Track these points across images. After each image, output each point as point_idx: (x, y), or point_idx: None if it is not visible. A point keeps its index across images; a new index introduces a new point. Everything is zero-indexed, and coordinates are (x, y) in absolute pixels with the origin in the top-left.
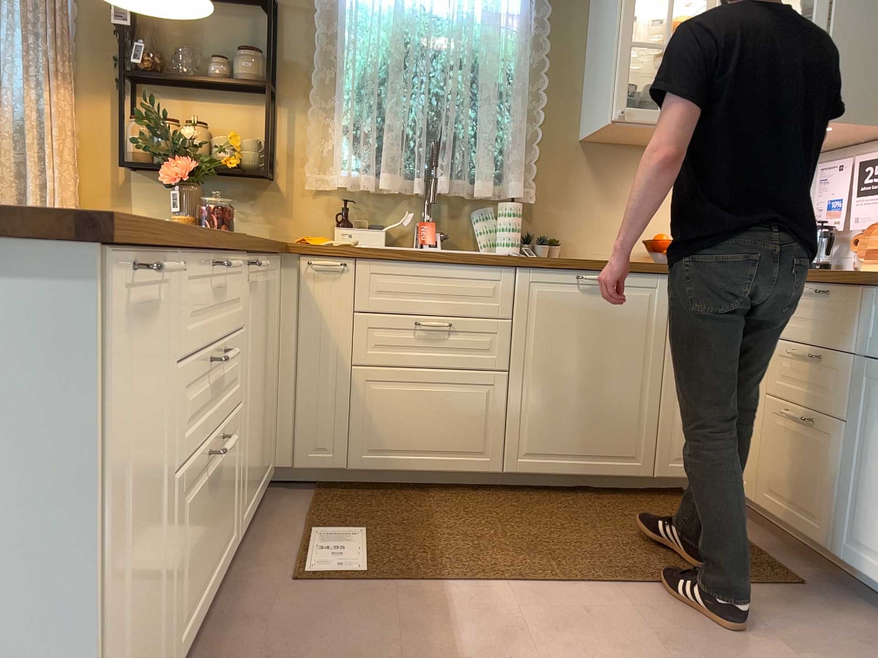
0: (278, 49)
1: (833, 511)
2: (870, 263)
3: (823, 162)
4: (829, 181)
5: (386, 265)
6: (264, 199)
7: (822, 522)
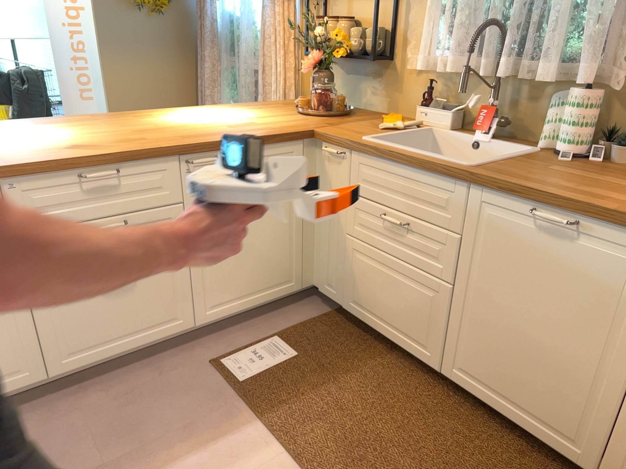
0: None
1: None
2: None
3: None
4: None
5: (369, 158)
6: (384, 77)
7: None
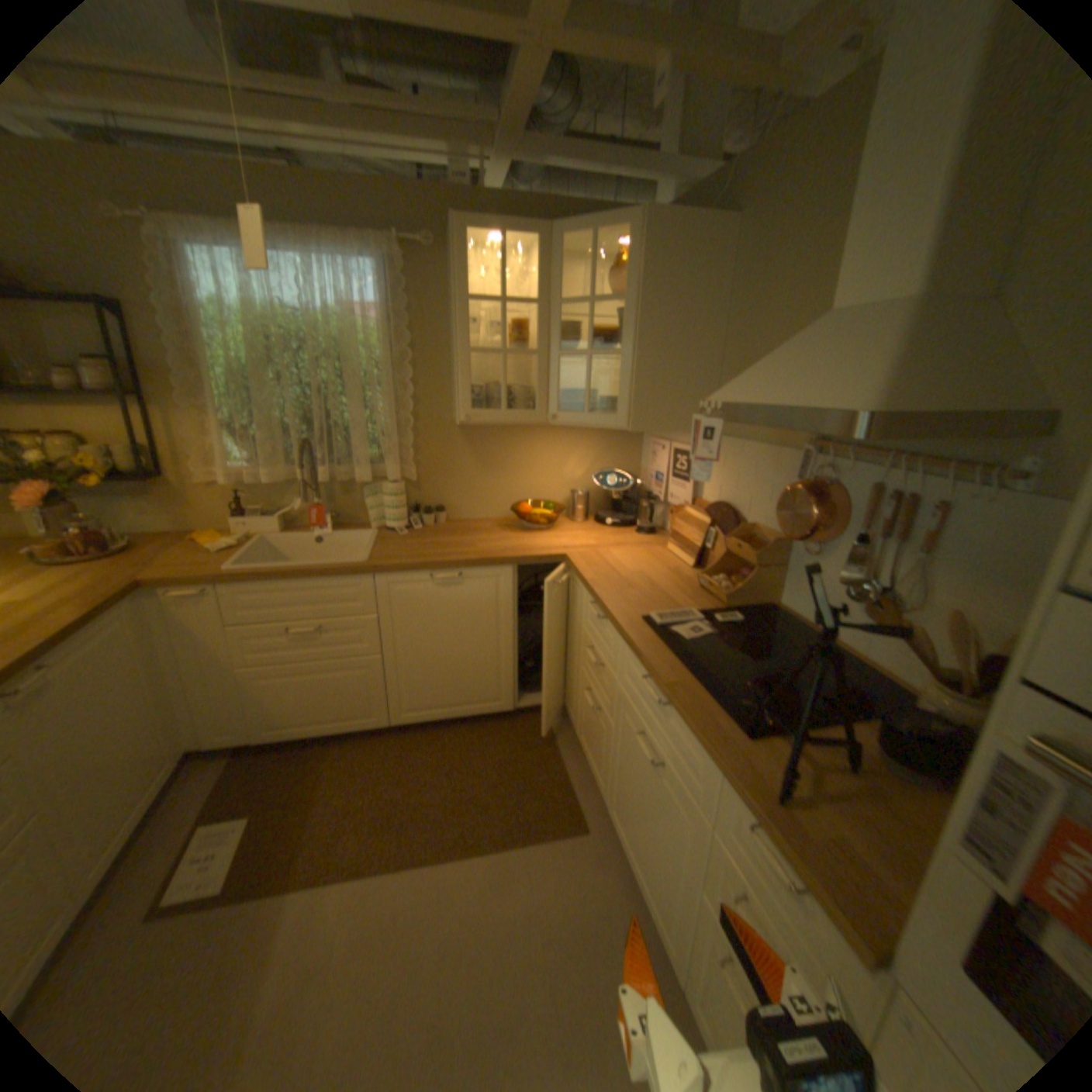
0: (129, 346)
1: (607, 781)
2: (671, 543)
3: (656, 434)
4: (656, 455)
5: (246, 585)
6: (155, 493)
7: (603, 783)
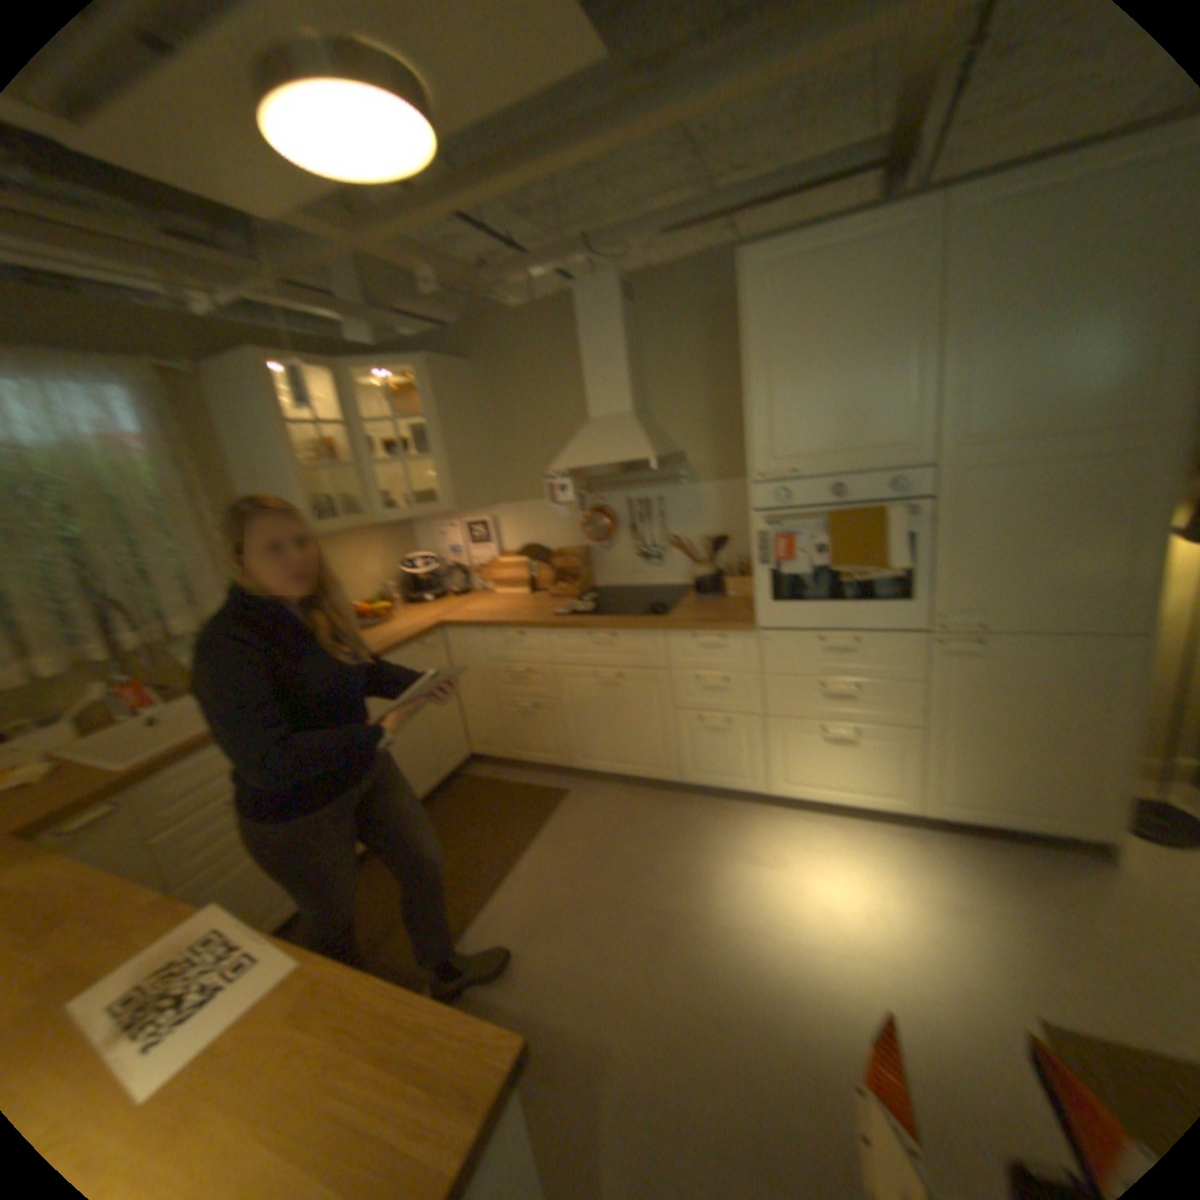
0: None
1: (566, 748)
2: (501, 590)
3: (435, 522)
4: (448, 537)
5: (173, 775)
6: None
7: (561, 756)
